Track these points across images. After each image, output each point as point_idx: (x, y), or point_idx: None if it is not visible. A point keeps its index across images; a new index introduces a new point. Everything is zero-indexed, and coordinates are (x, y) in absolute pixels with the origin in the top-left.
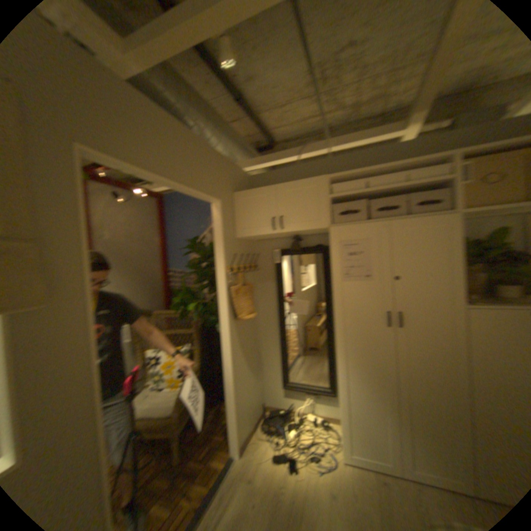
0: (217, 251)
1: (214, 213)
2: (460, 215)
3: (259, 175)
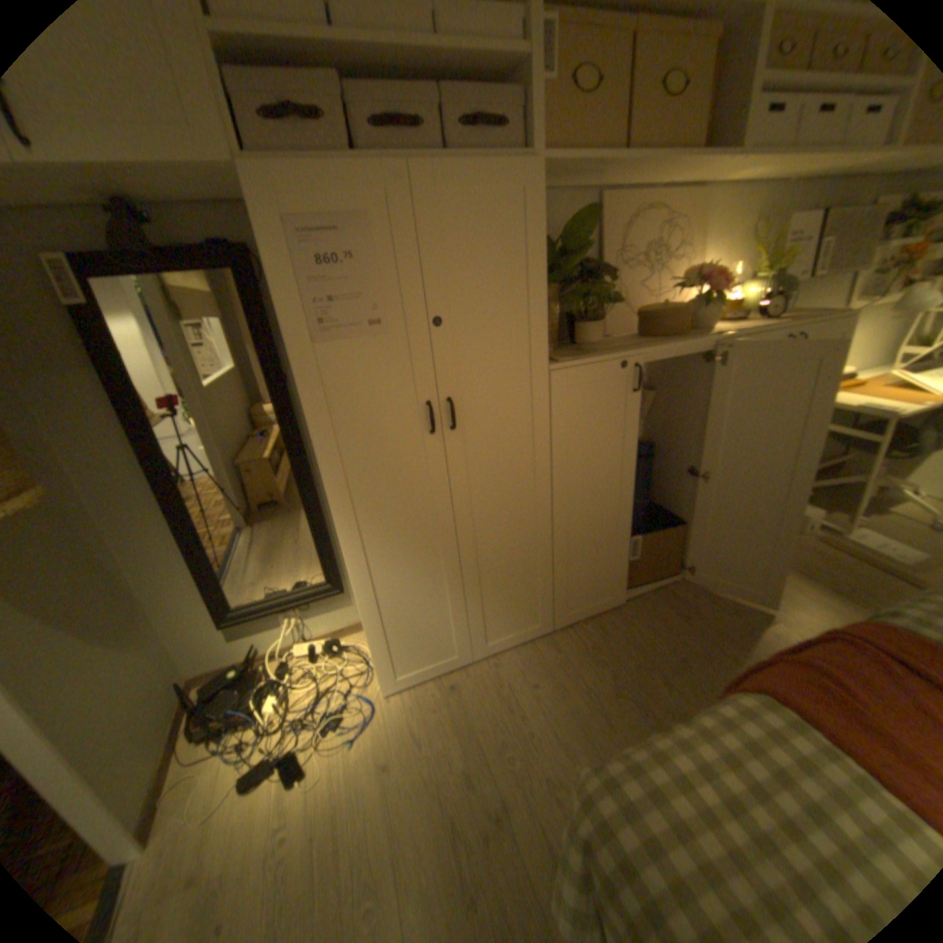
0: None
1: None
2: (540, 161)
3: None
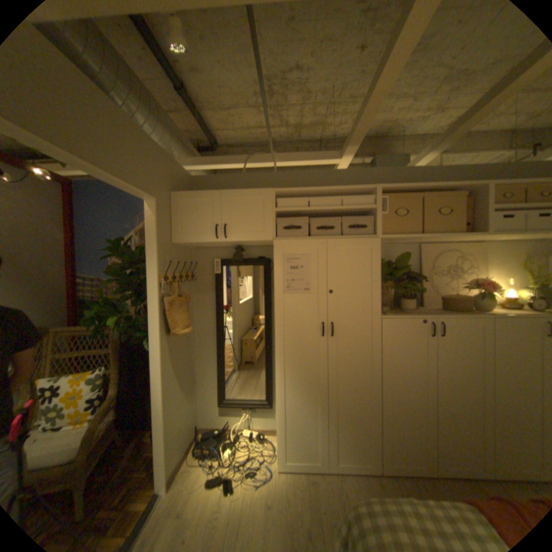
0: (147, 256)
1: (146, 213)
2: (378, 239)
3: (199, 177)
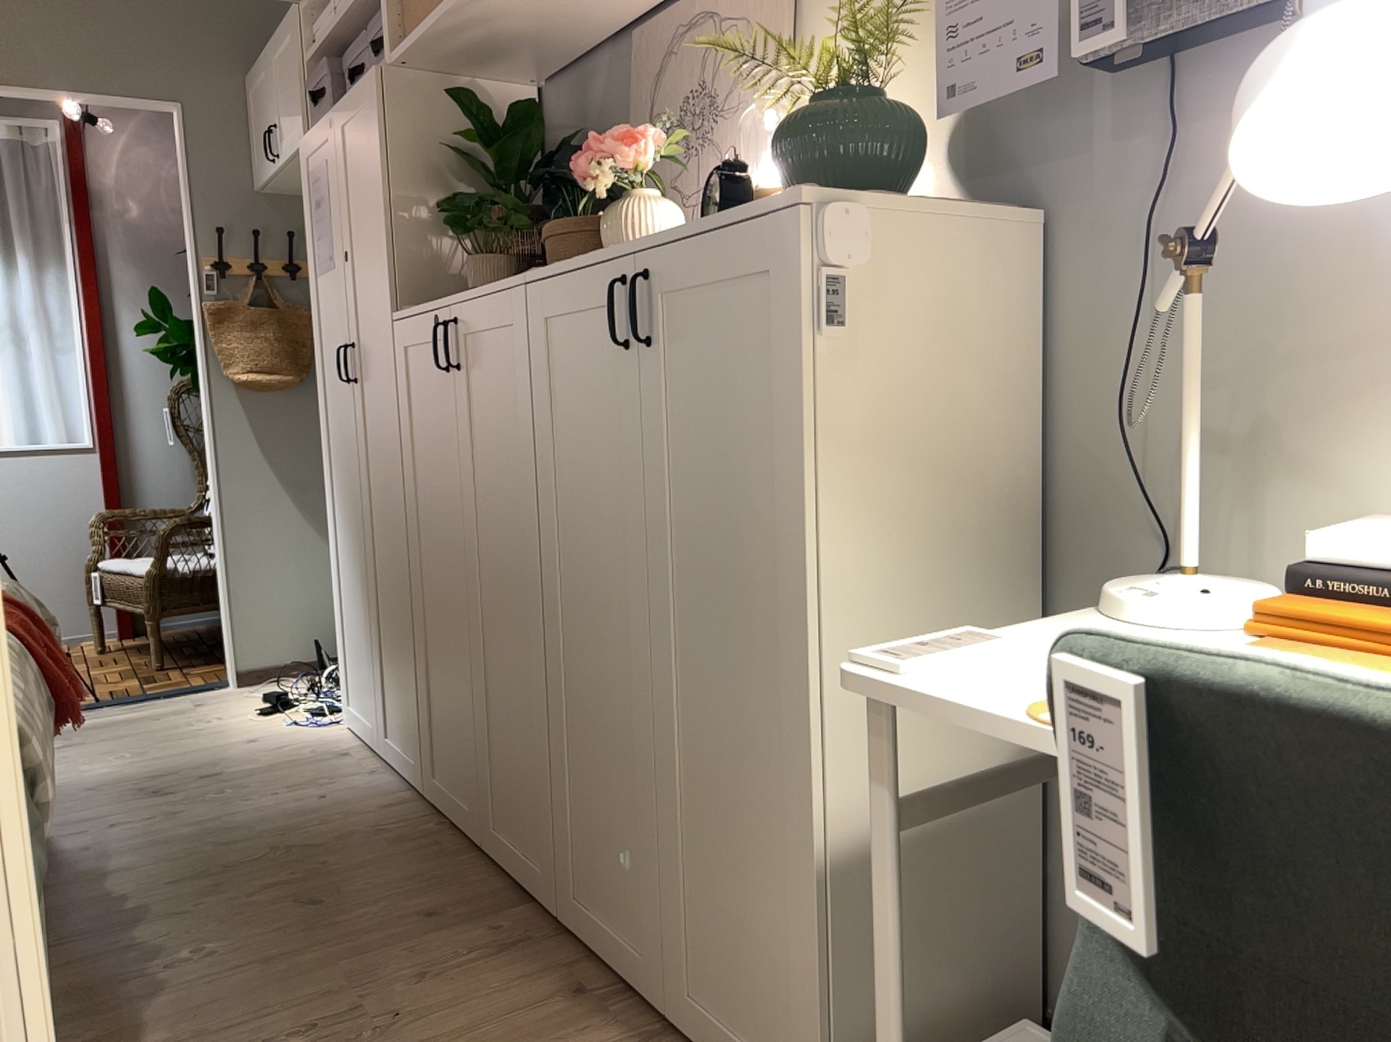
0: (183, 222)
1: (175, 136)
2: (378, 69)
3: None
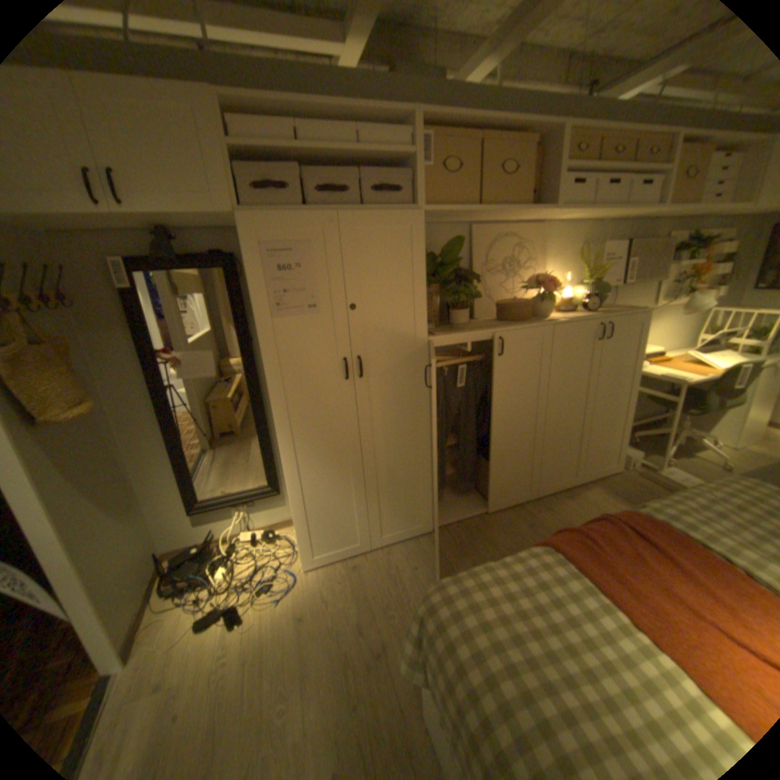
0: None
1: None
2: (421, 212)
3: None
